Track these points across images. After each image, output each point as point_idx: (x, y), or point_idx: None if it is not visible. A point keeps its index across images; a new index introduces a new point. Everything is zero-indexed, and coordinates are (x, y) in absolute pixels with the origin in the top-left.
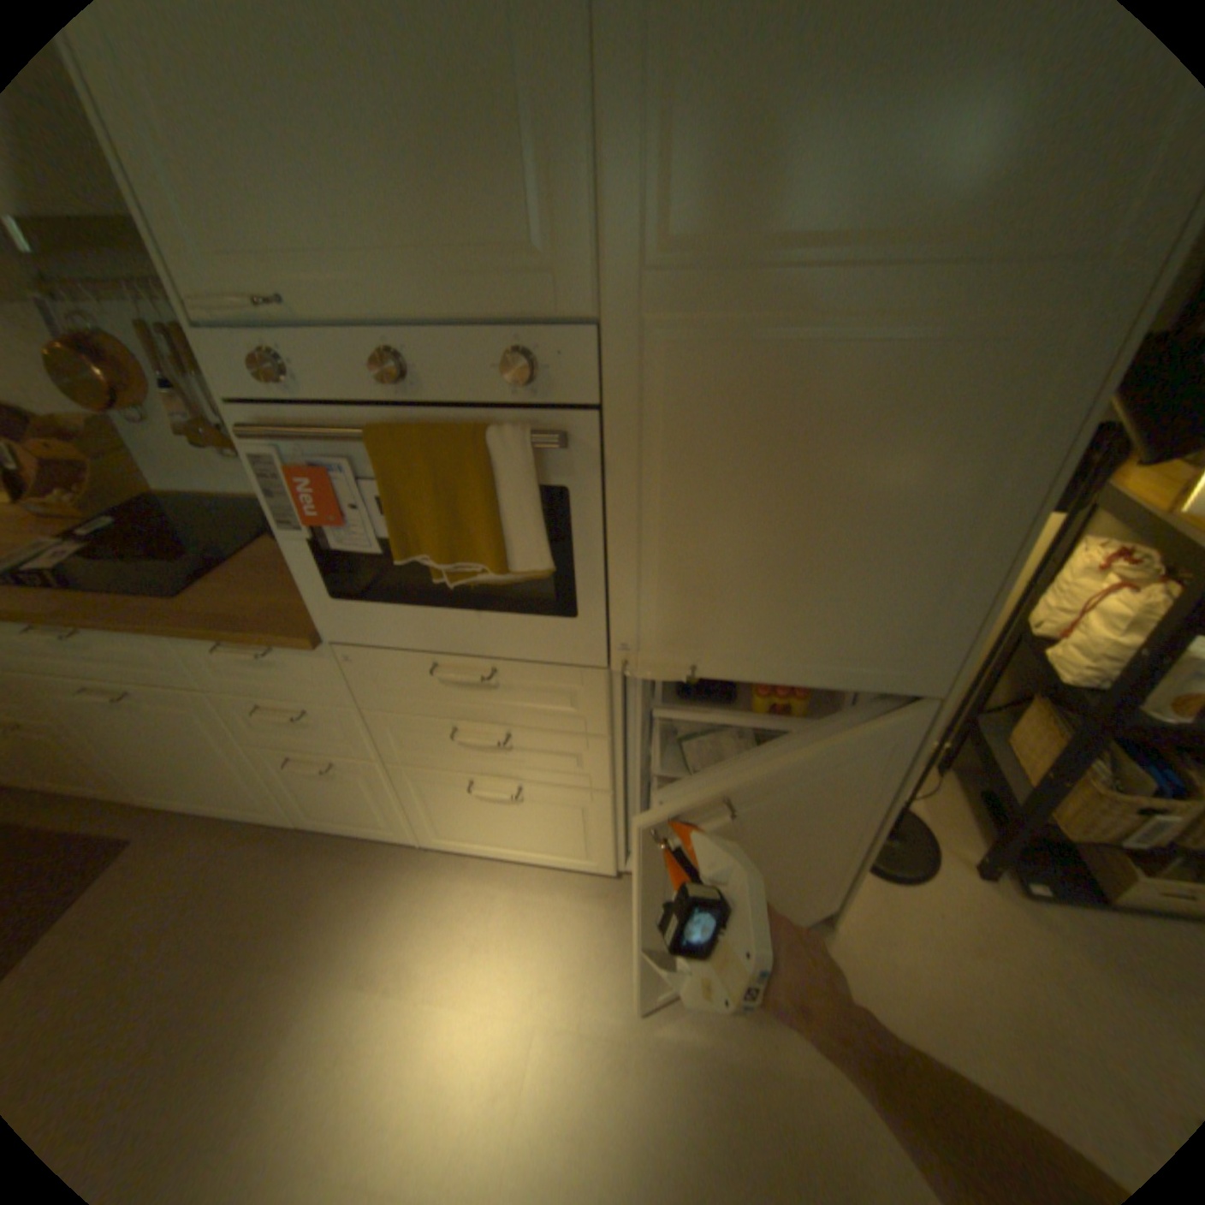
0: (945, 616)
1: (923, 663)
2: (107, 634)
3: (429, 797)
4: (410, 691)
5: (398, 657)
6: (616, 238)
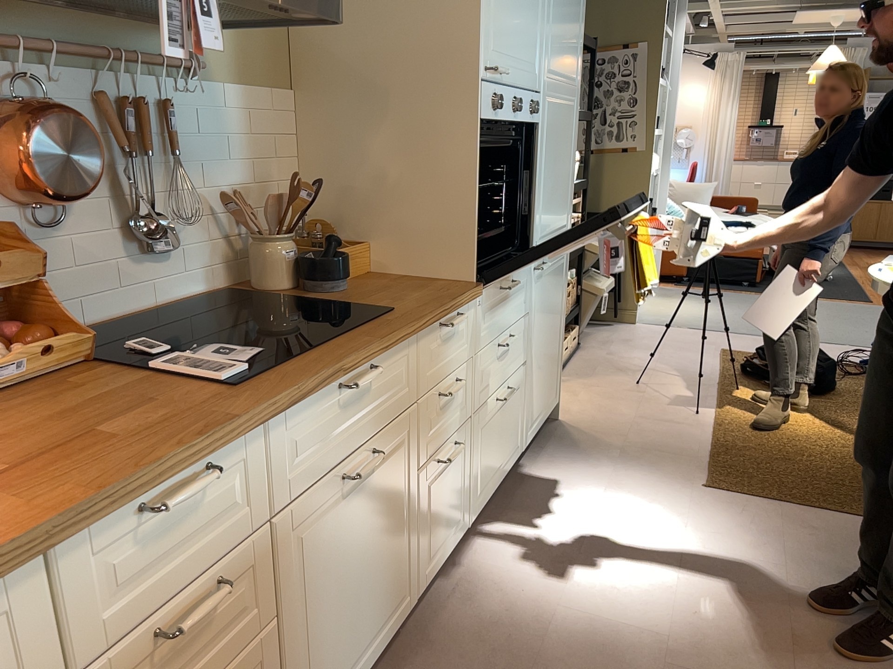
0: (569, 201)
1: (567, 224)
2: (388, 355)
3: (483, 437)
4: (492, 319)
5: (492, 289)
6: (546, 70)
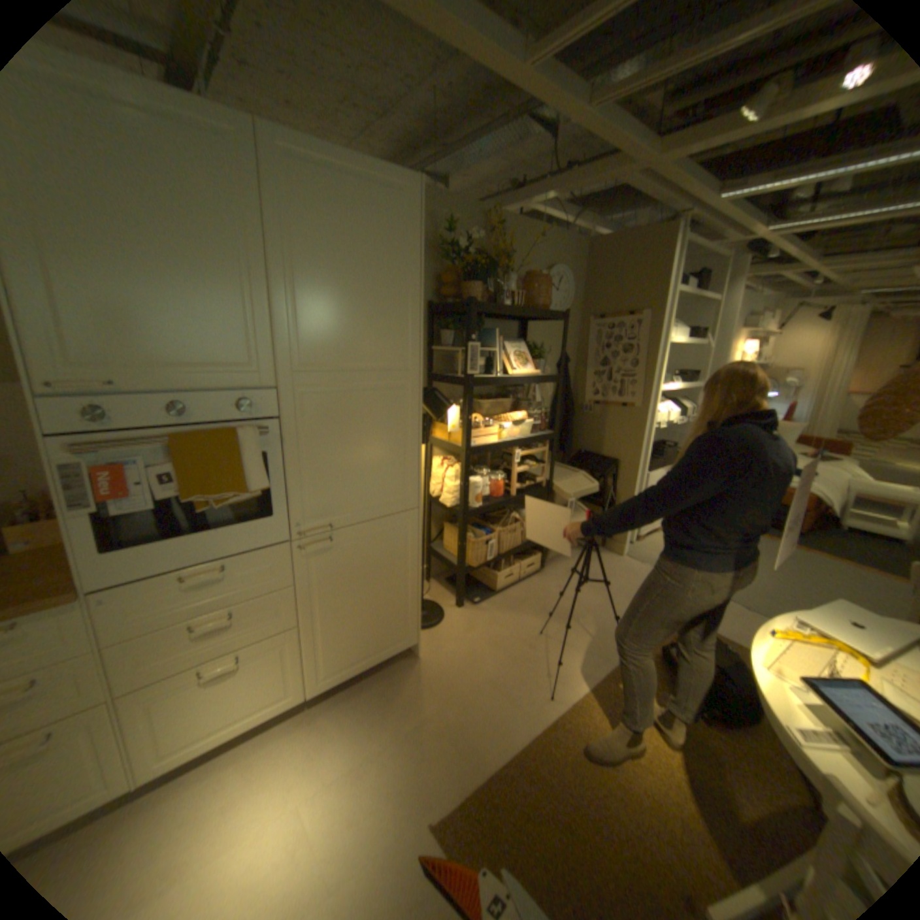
0: (407, 474)
1: (407, 495)
2: None
3: (157, 711)
4: (155, 609)
5: (150, 583)
6: (283, 364)
